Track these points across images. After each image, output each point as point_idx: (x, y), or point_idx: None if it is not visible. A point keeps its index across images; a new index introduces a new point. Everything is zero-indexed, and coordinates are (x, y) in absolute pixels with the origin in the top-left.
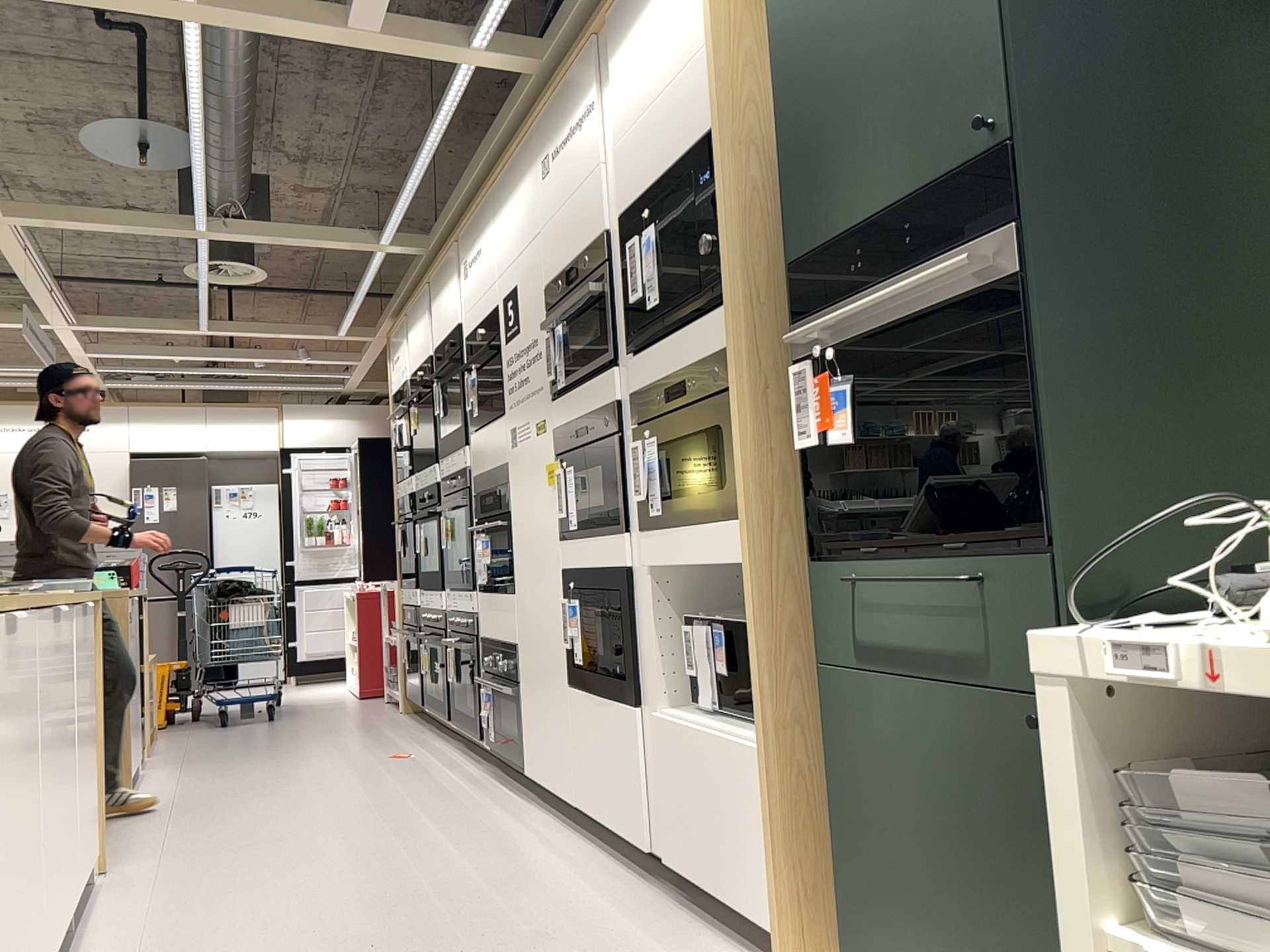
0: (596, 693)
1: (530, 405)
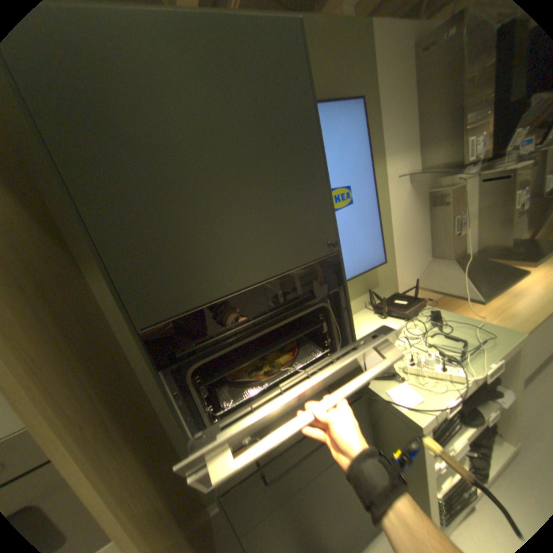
0: None
1: None
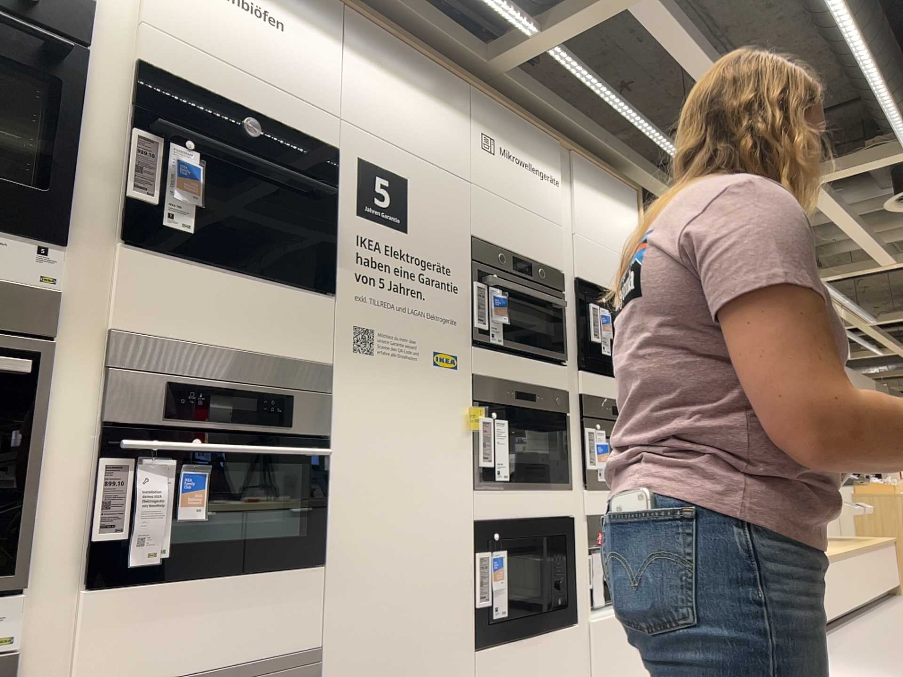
0: (526, 634)
1: (424, 326)
